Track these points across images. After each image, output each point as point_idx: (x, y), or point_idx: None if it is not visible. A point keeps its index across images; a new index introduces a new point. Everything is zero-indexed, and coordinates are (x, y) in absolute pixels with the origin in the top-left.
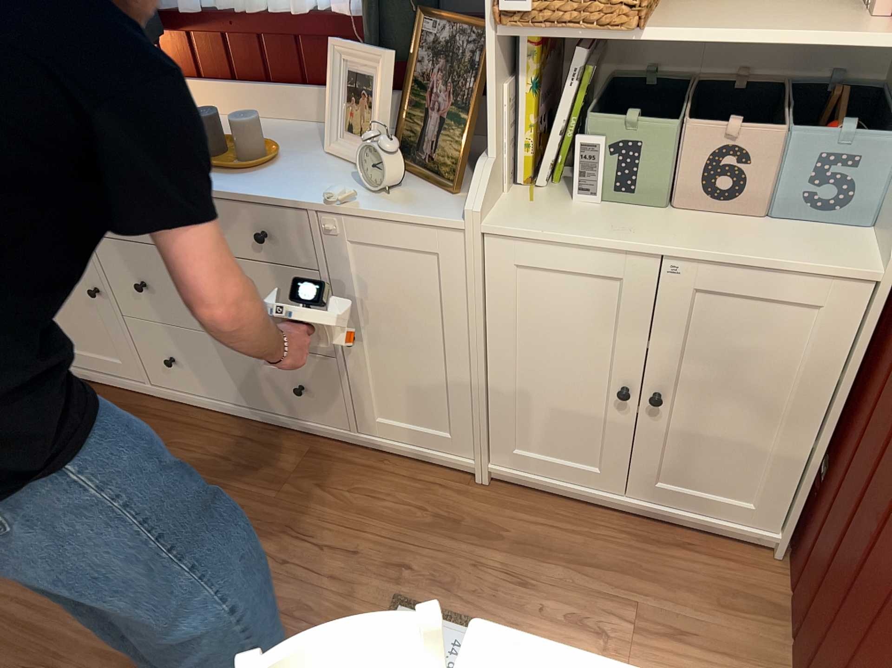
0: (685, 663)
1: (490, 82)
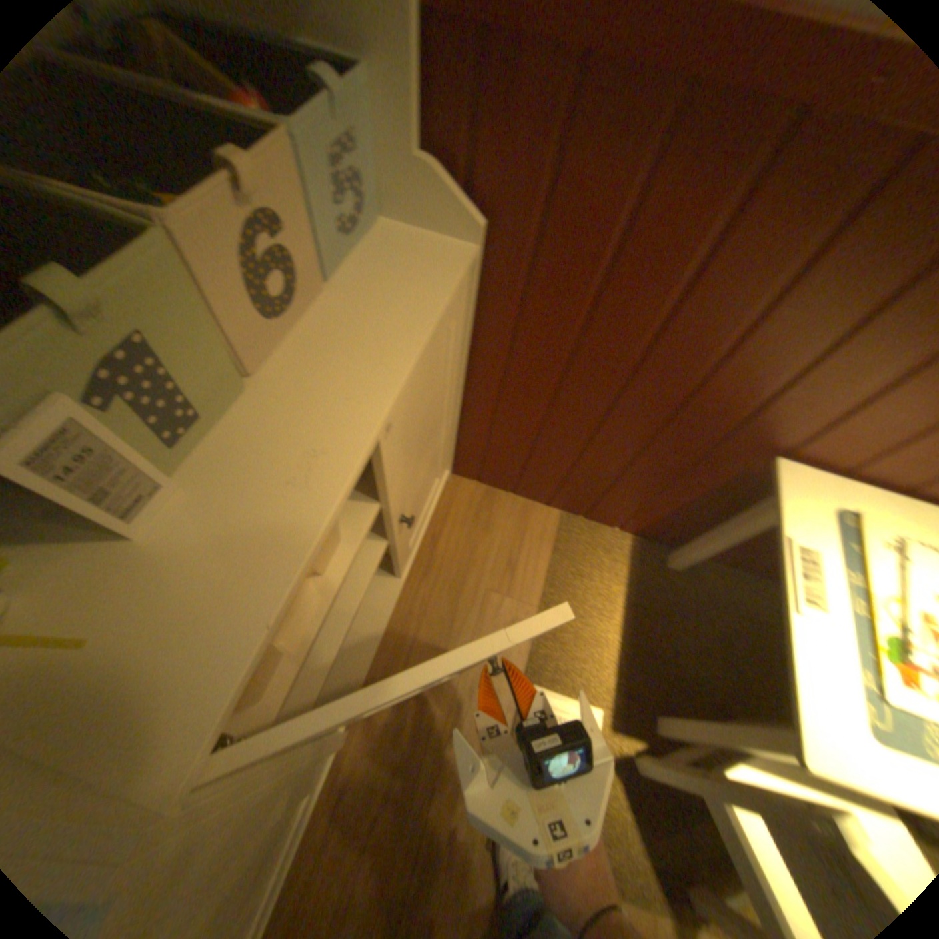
0: (536, 565)
1: None
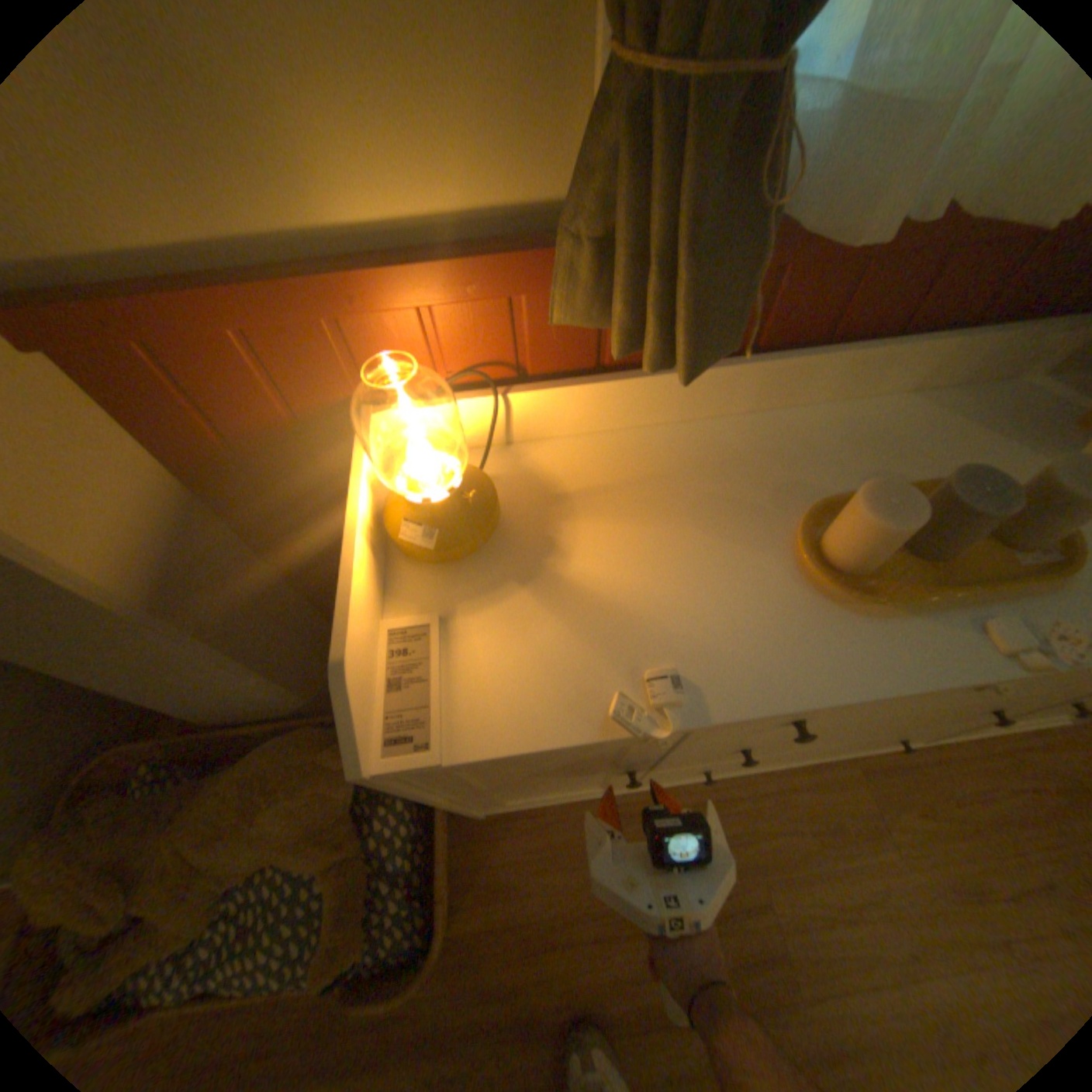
0: None
1: None
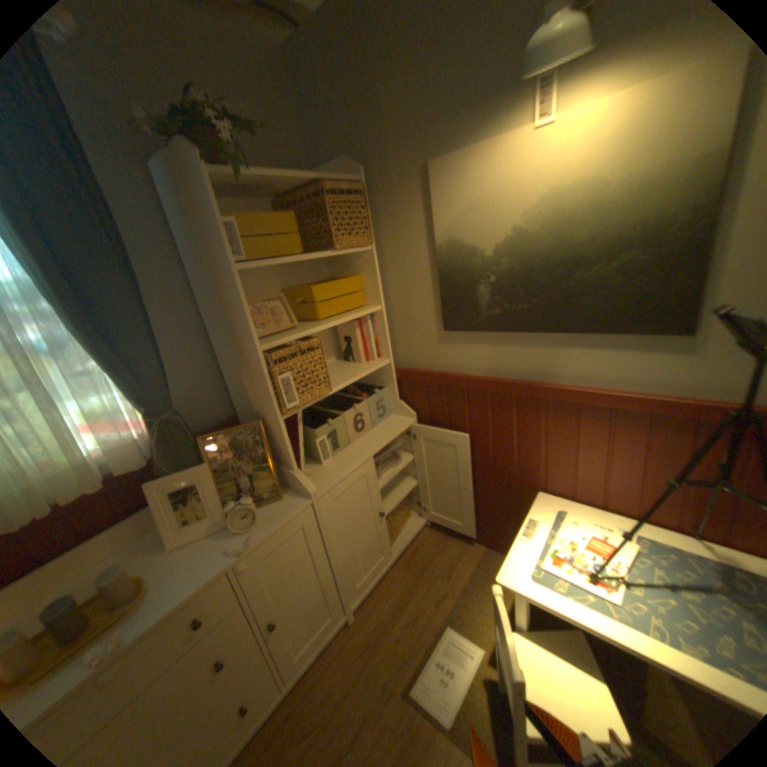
0: (465, 571)
1: (283, 438)
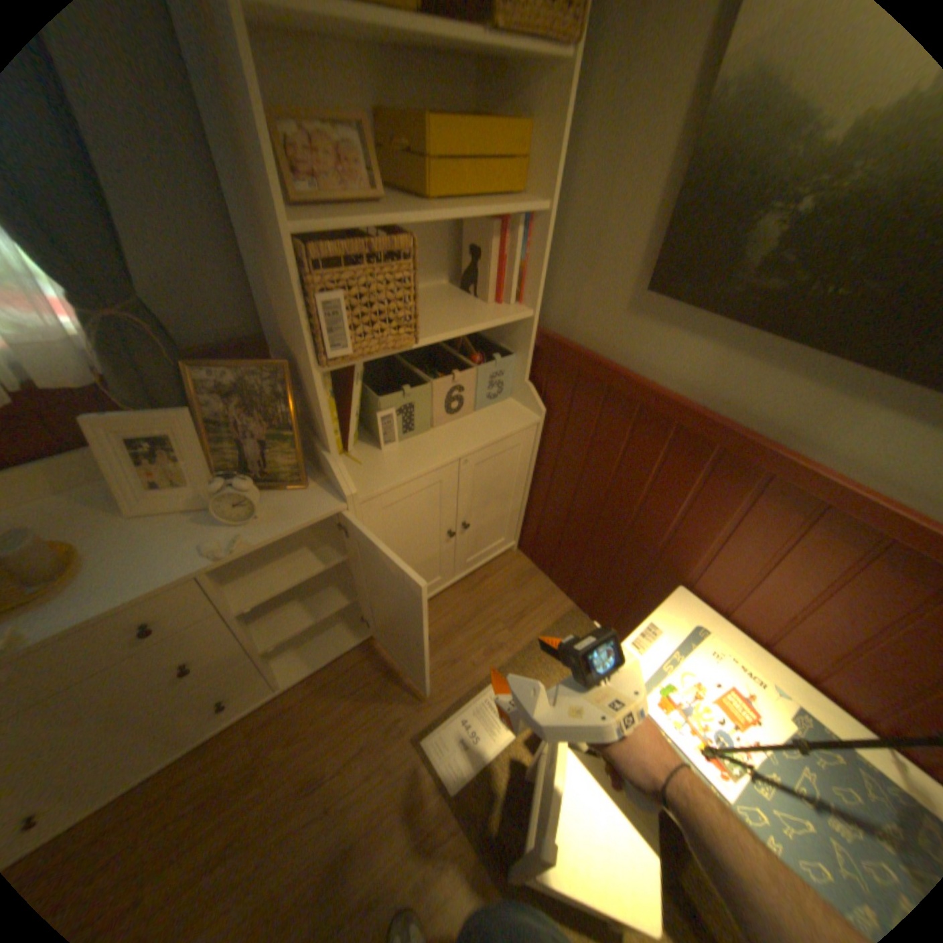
0: (537, 625)
1: (319, 403)
